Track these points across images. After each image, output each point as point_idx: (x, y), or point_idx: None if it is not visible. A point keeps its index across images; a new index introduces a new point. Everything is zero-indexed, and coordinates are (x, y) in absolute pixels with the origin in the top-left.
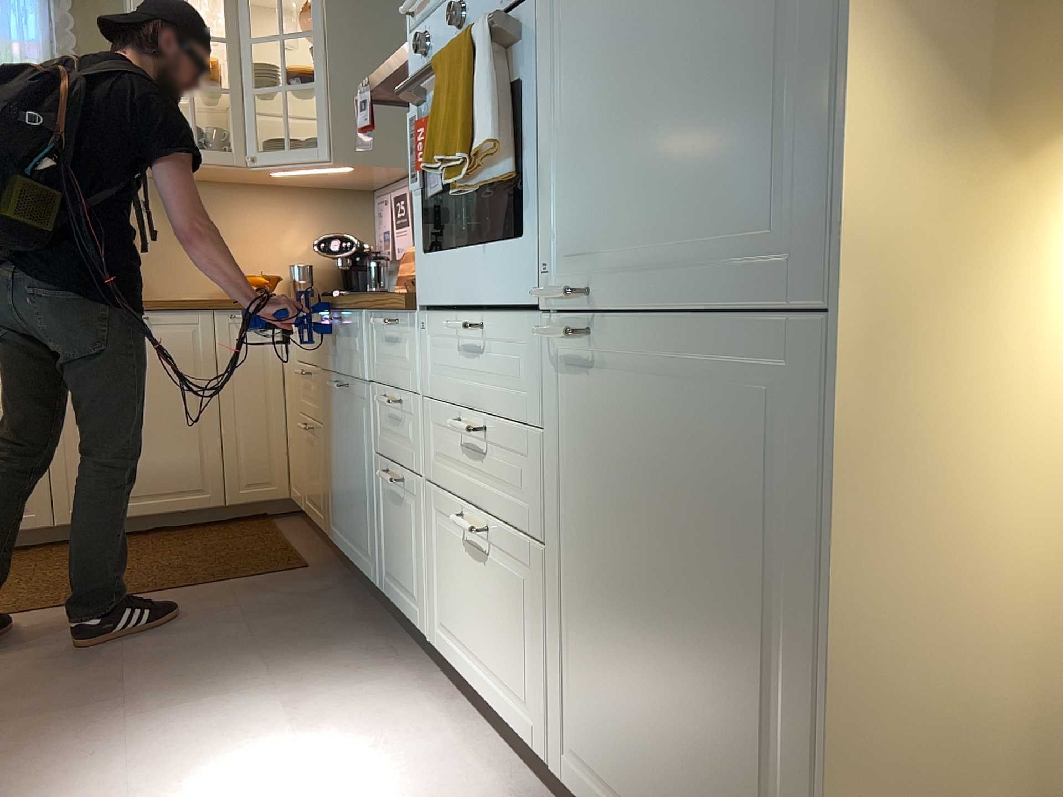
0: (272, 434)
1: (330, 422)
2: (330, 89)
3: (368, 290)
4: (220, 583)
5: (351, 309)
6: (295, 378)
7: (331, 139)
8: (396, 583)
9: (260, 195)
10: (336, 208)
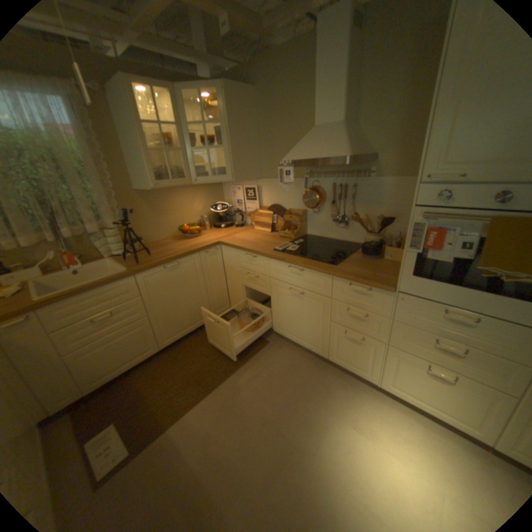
0: (223, 290)
1: (280, 298)
2: (228, 148)
3: (236, 225)
4: (249, 361)
5: (318, 272)
6: (238, 273)
7: (232, 171)
8: (346, 361)
9: (182, 189)
10: (209, 189)
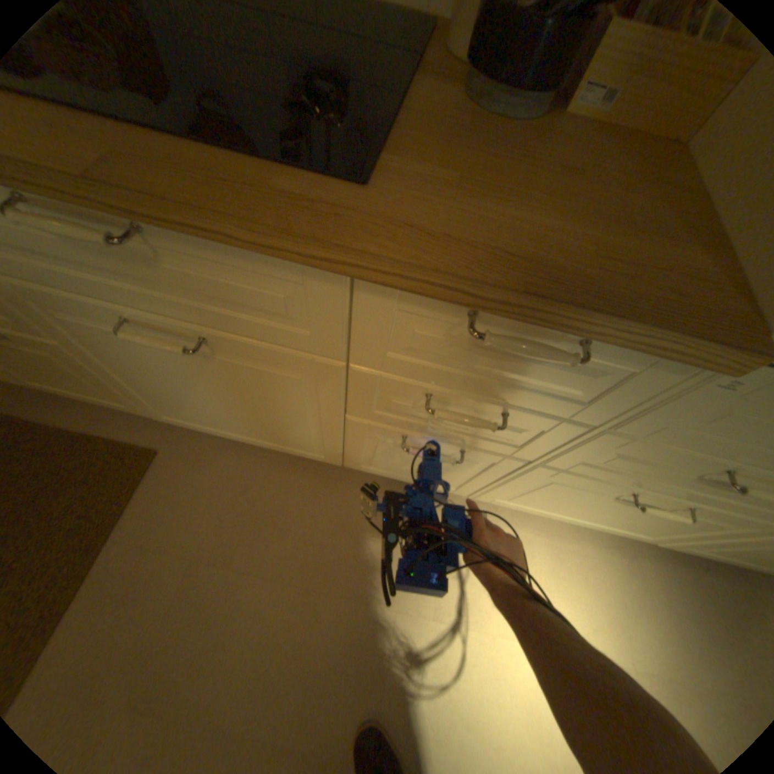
0: None
1: (105, 350)
2: None
3: None
4: (102, 550)
5: (251, 247)
6: None
7: None
8: (394, 472)
9: None
10: None
